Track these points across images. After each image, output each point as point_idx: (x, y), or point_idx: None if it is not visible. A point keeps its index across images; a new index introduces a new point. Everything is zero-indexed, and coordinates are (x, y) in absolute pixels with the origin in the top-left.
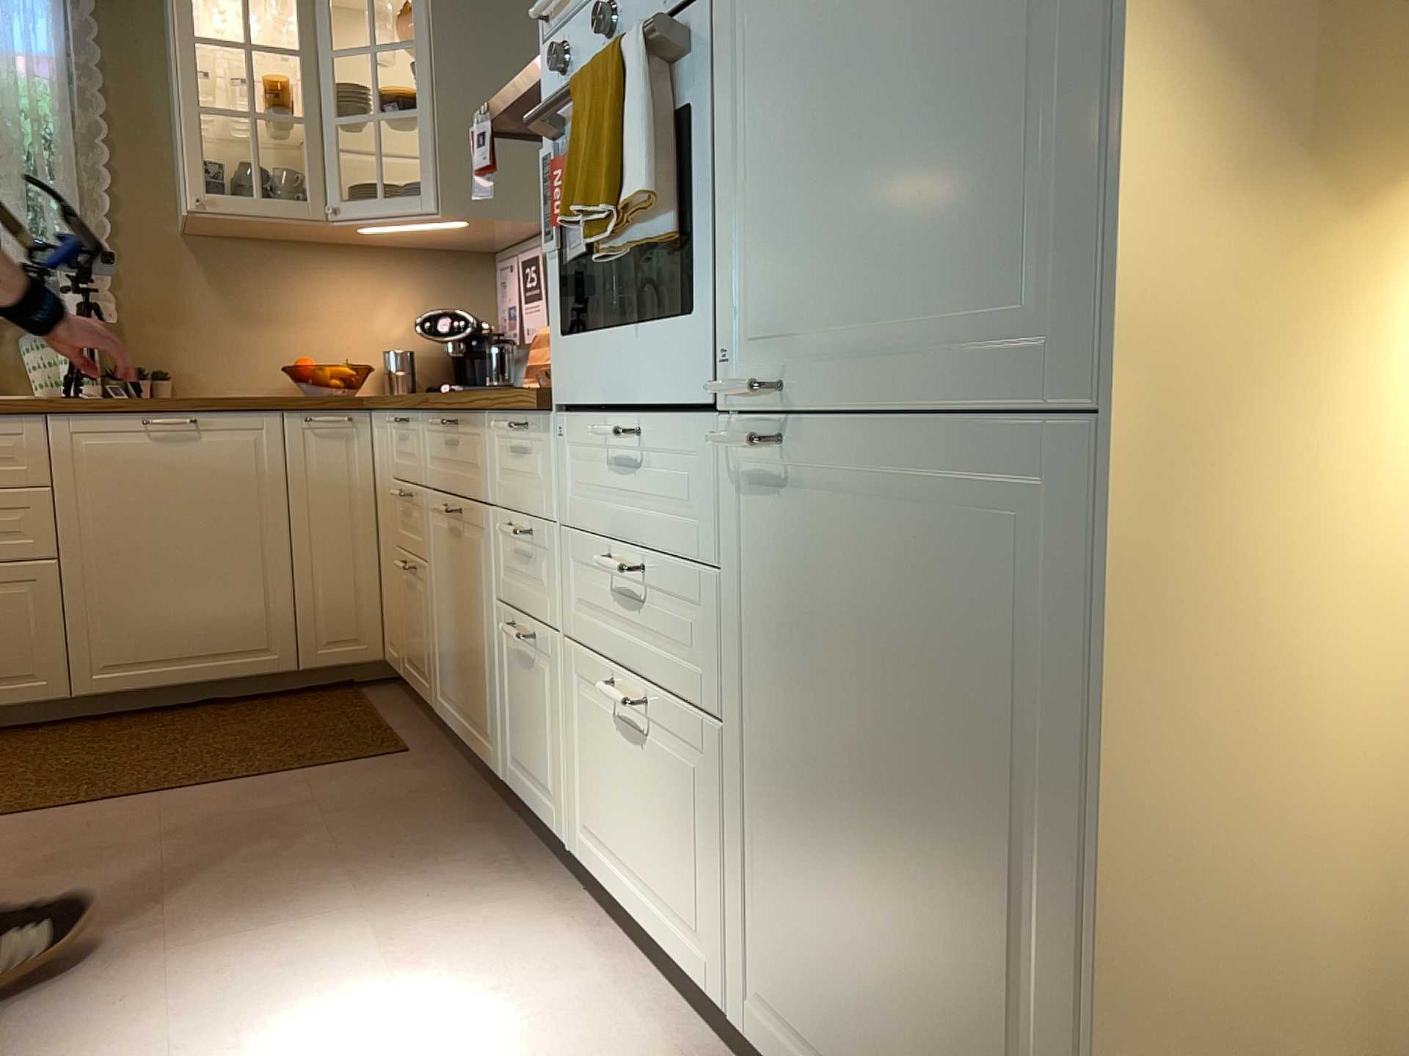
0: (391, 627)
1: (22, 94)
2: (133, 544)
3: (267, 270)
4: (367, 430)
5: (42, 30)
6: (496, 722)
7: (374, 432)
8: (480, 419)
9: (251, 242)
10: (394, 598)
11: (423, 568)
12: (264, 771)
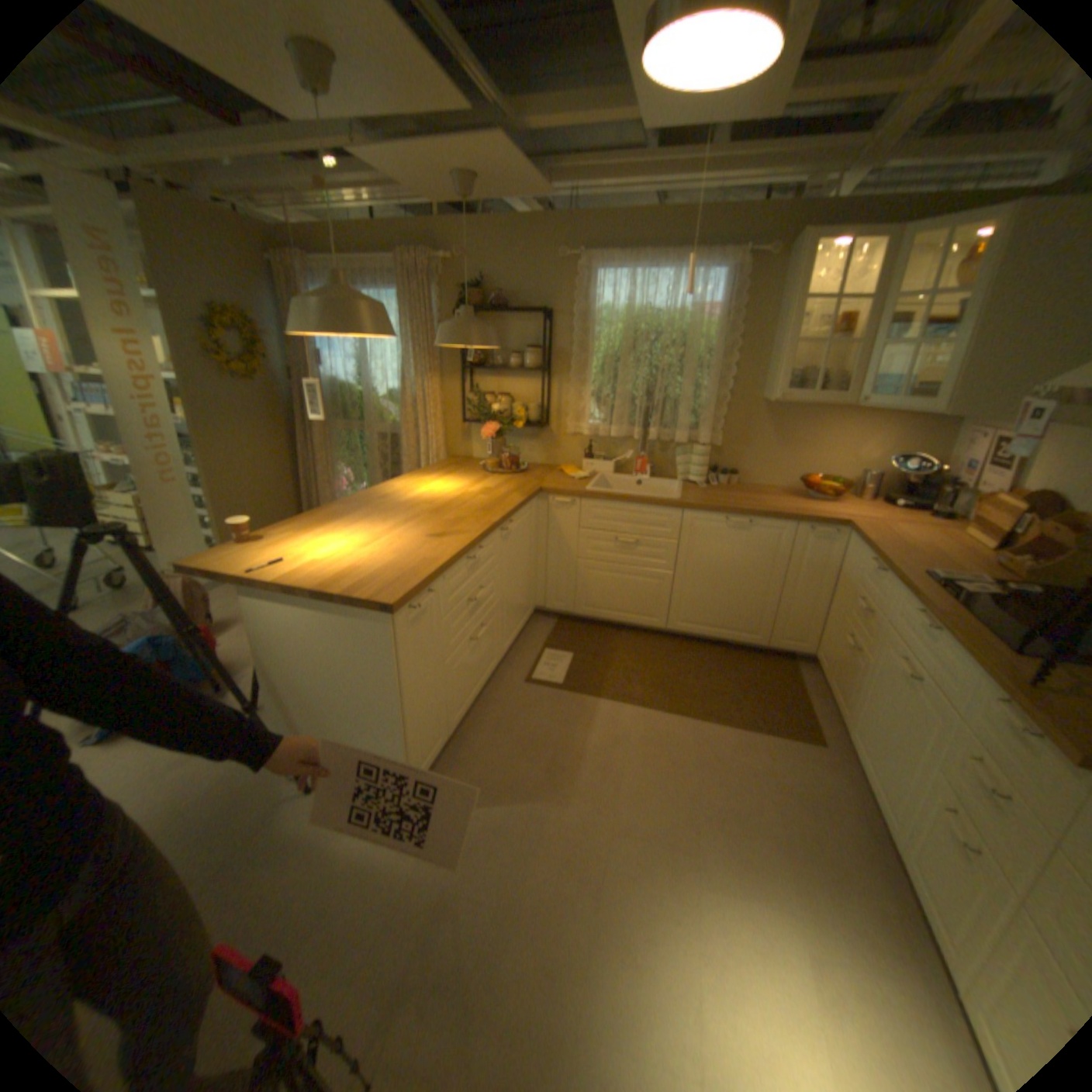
0: (827, 649)
1: (703, 326)
2: (707, 573)
3: (805, 418)
4: (846, 539)
5: (720, 289)
6: (907, 824)
7: (850, 542)
8: (974, 664)
9: (800, 402)
10: (834, 639)
11: (867, 659)
12: (747, 727)
